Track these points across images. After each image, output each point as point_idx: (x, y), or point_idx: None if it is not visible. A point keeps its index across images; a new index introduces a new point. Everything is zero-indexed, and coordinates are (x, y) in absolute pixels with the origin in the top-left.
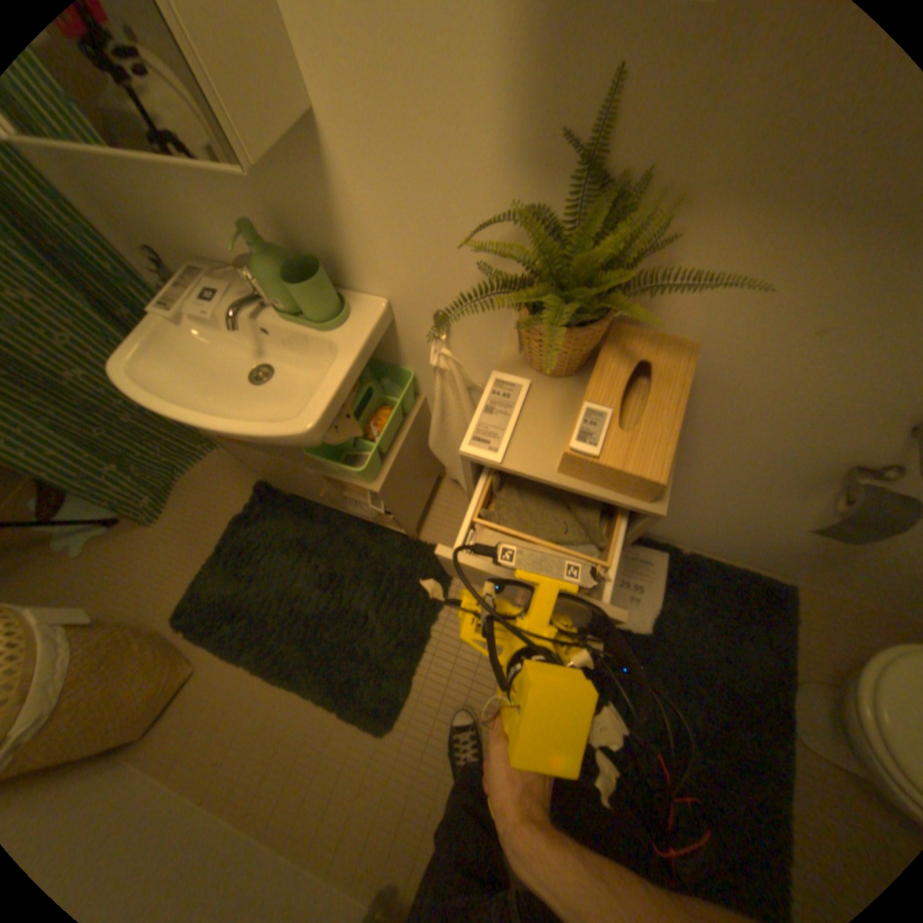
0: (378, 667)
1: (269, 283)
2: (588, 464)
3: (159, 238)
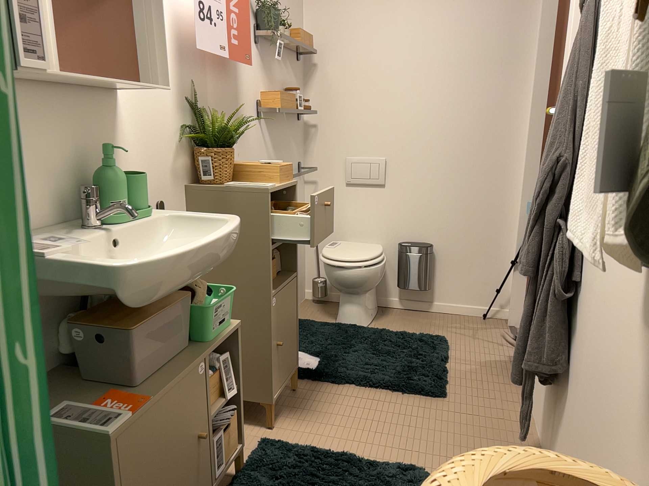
0: (377, 481)
1: (125, 186)
2: (283, 169)
3: None
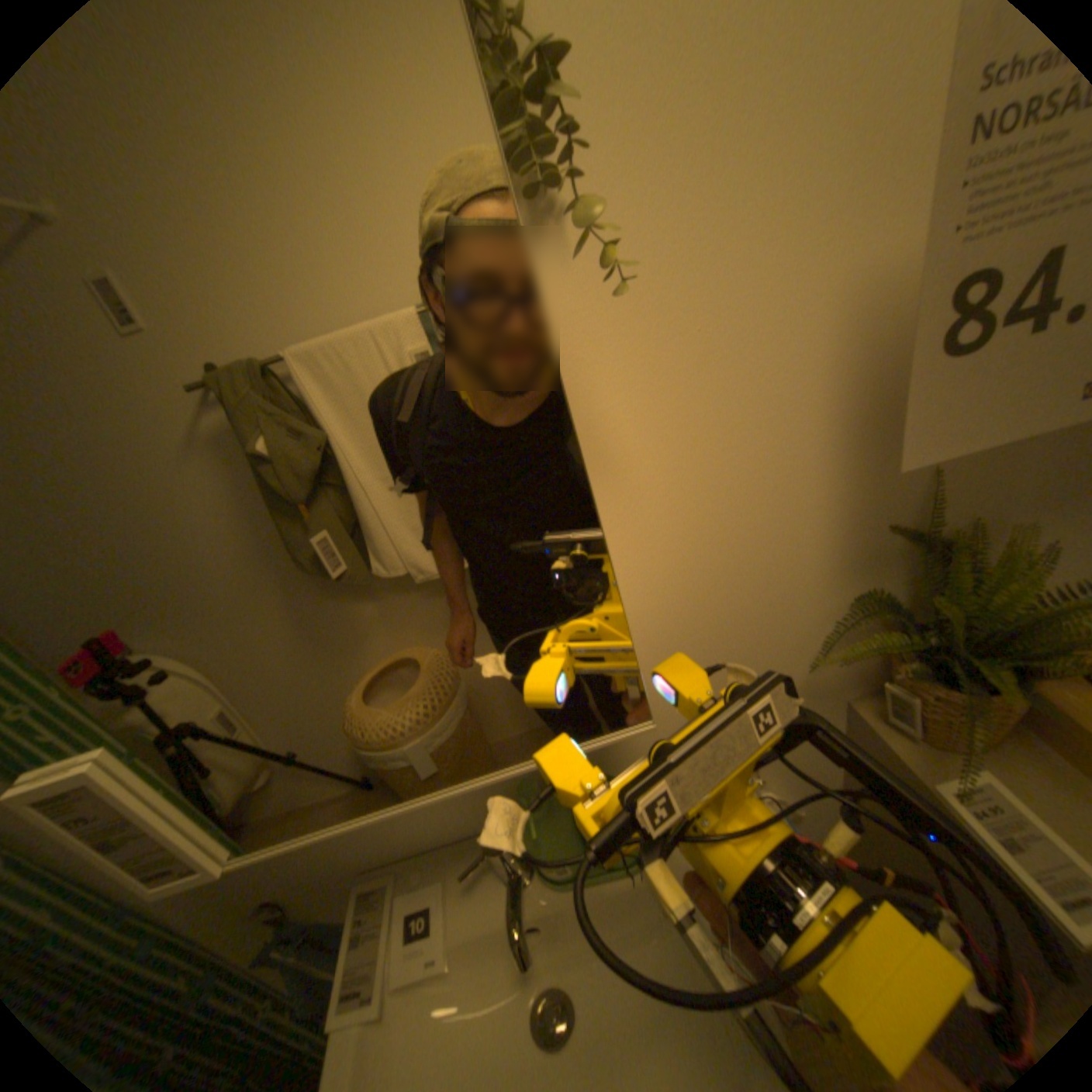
0: None
1: (557, 851)
2: None
3: (294, 879)
